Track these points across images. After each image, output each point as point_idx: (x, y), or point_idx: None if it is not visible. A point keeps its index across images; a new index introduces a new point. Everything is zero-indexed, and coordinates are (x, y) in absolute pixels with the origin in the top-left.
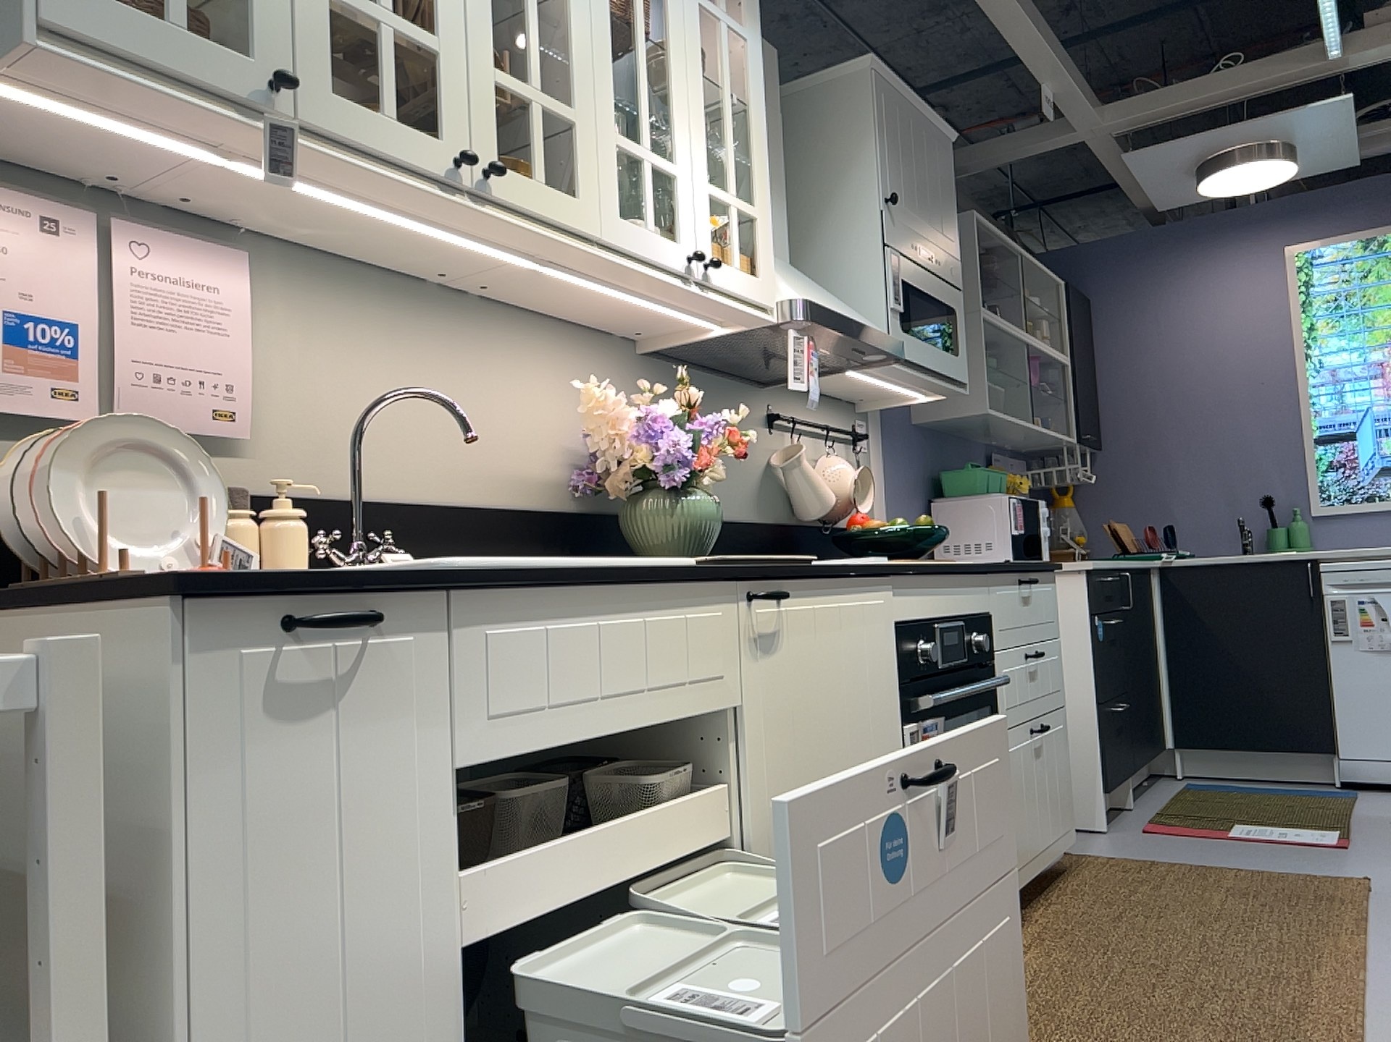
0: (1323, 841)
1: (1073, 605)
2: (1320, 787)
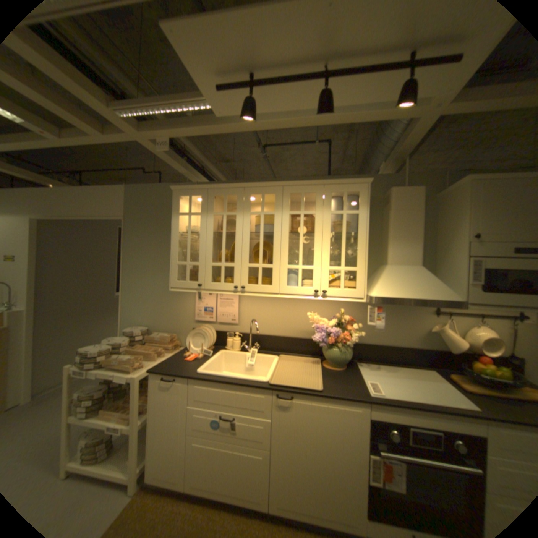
0: None
1: None
2: None
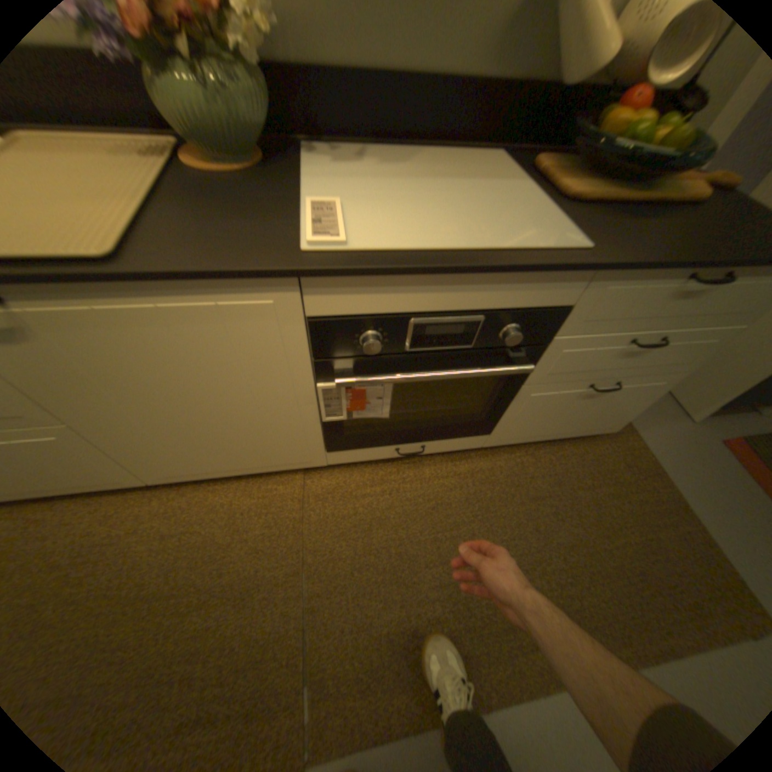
0: None
1: None
2: None
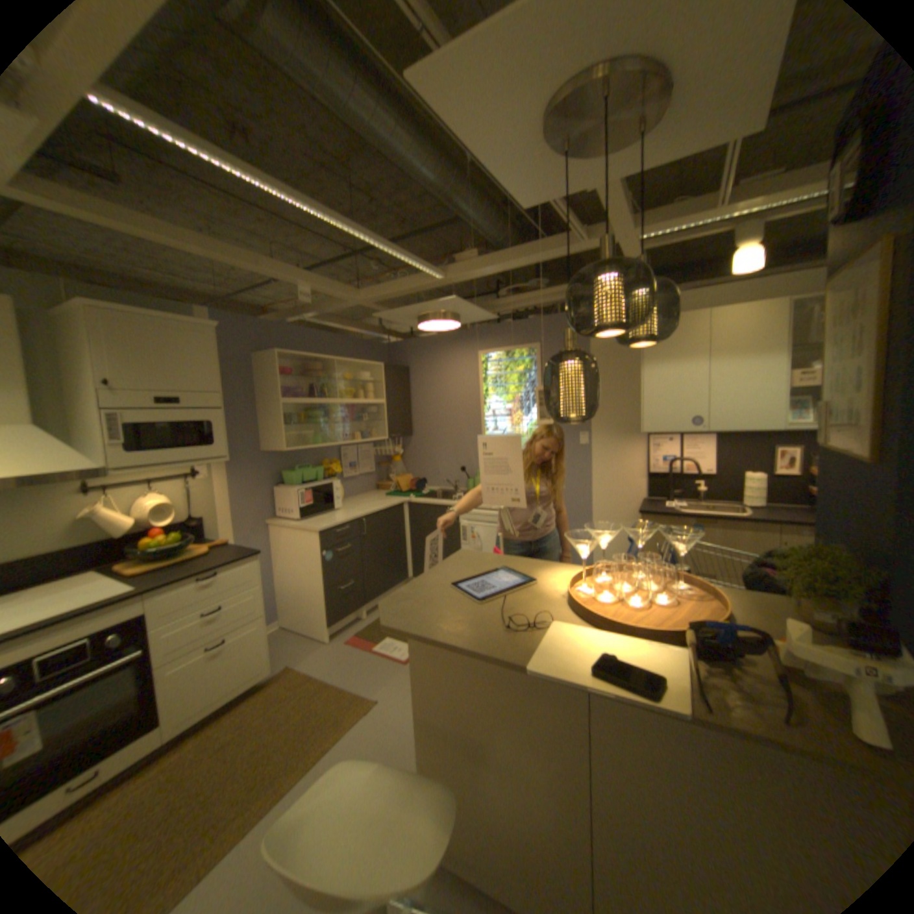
0: (401, 659)
1: (314, 546)
2: None
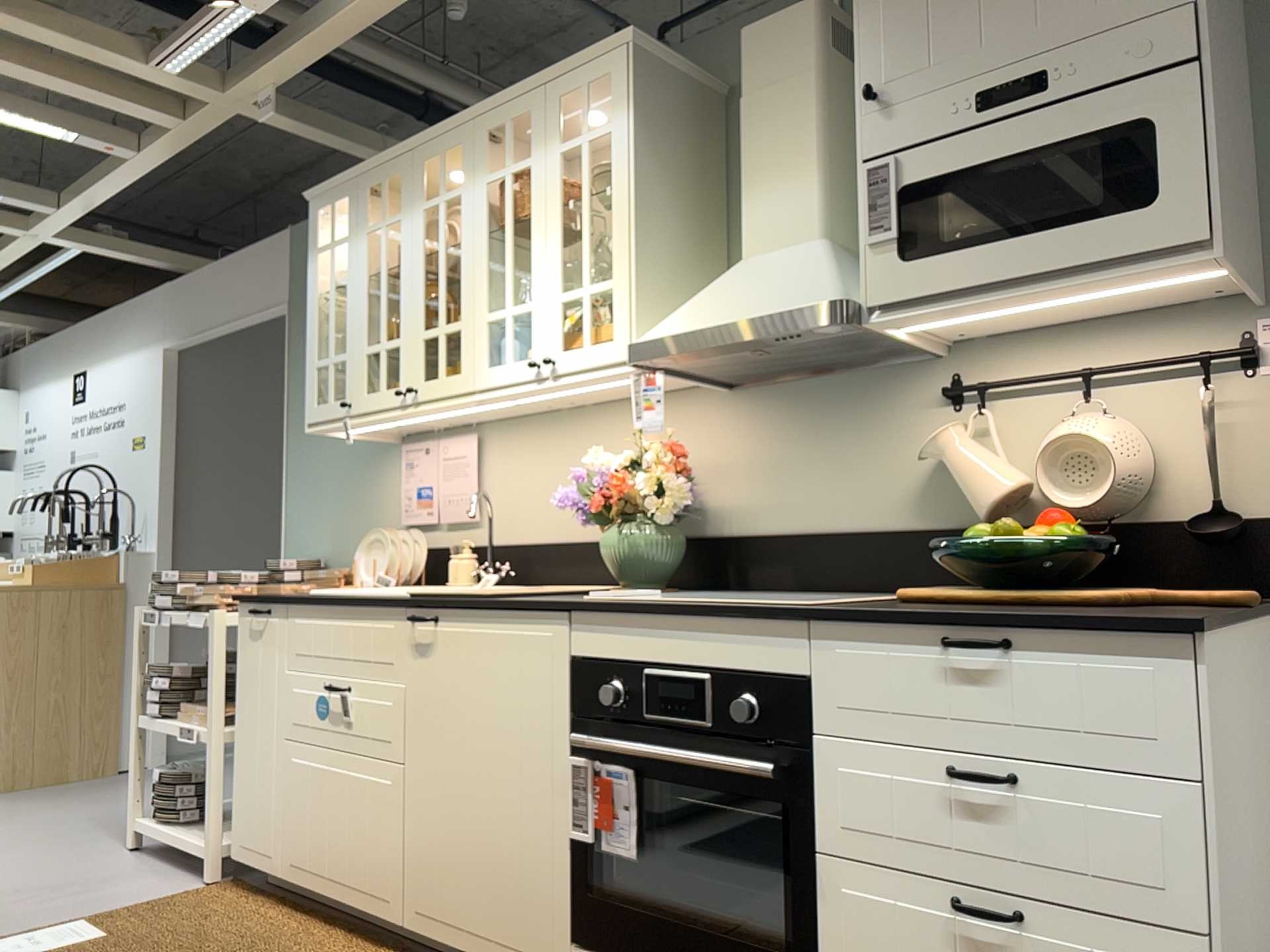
0: None
1: None
2: None
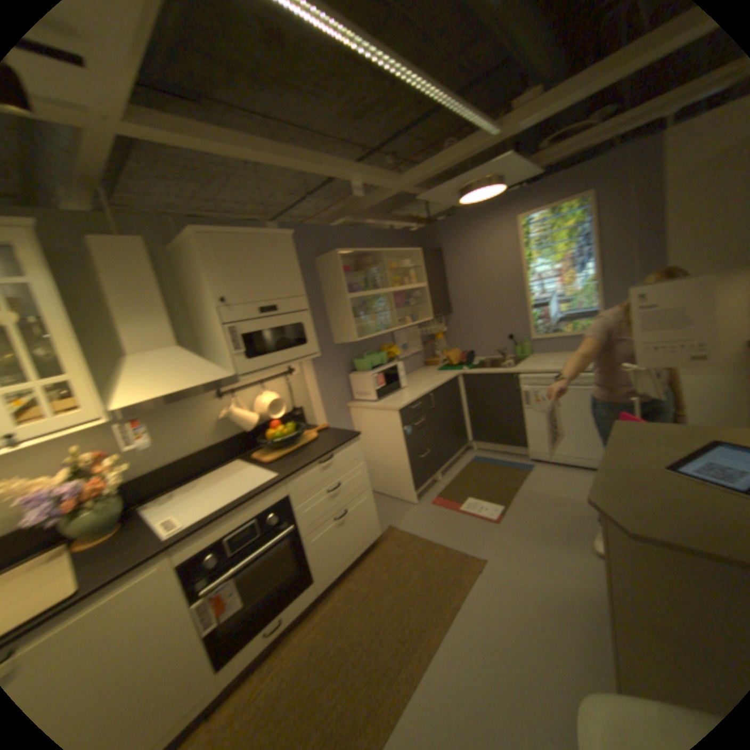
0: (492, 519)
1: (396, 422)
2: (524, 461)
